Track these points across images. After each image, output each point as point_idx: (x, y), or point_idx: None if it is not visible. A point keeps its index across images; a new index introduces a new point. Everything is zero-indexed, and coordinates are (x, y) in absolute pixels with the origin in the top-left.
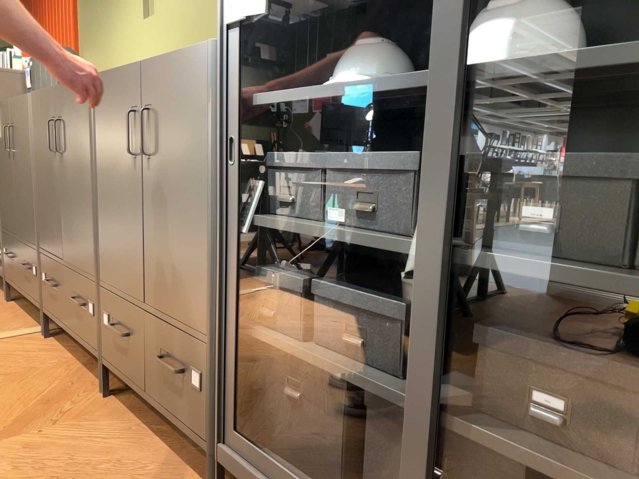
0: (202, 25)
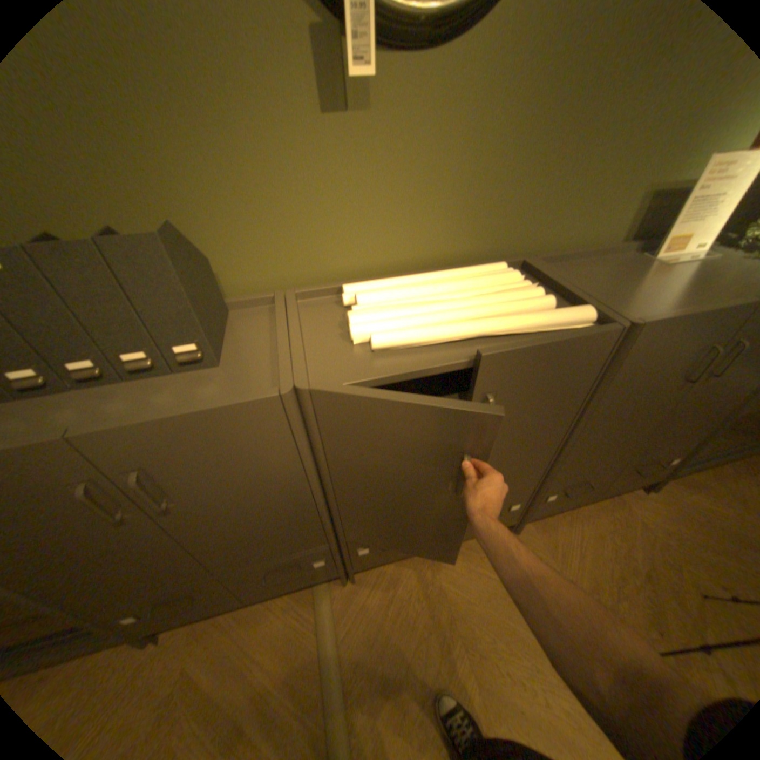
0: (526, 154)
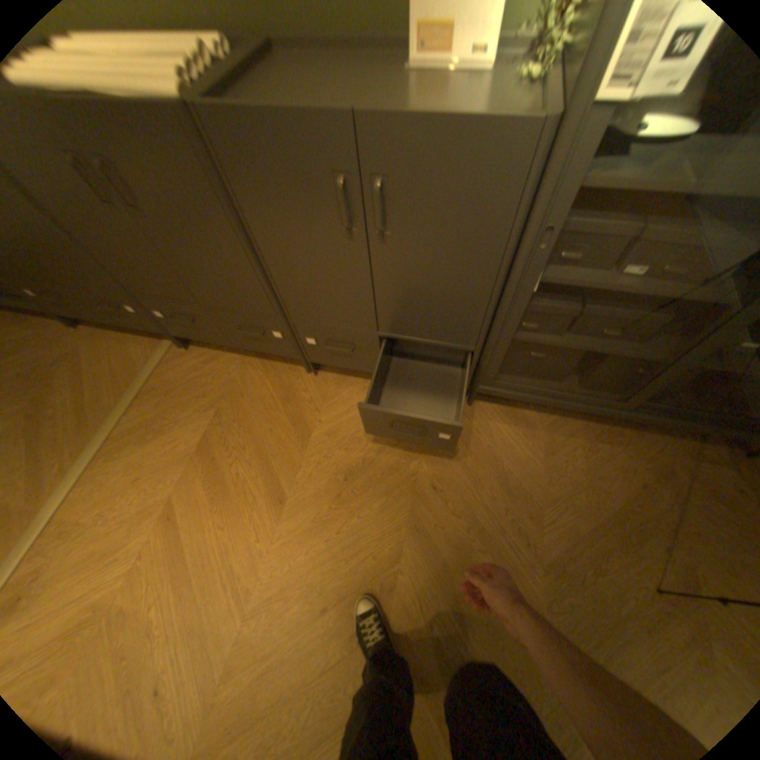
0: None
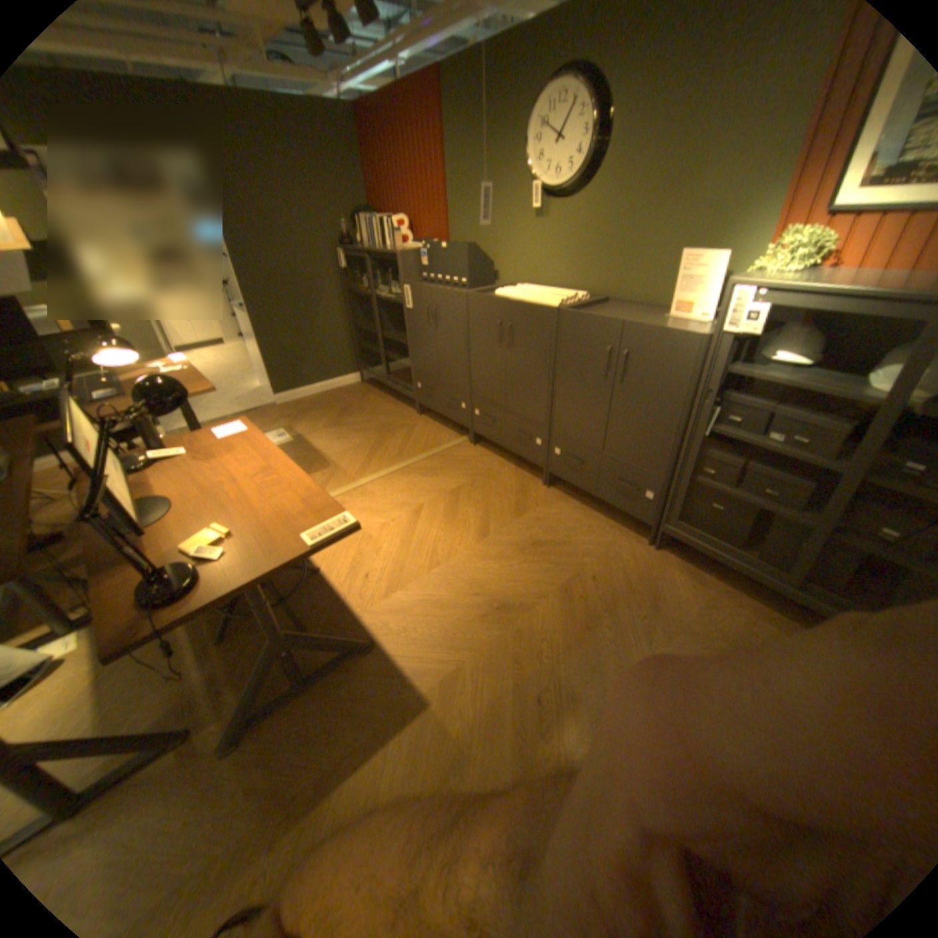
0: (612, 239)
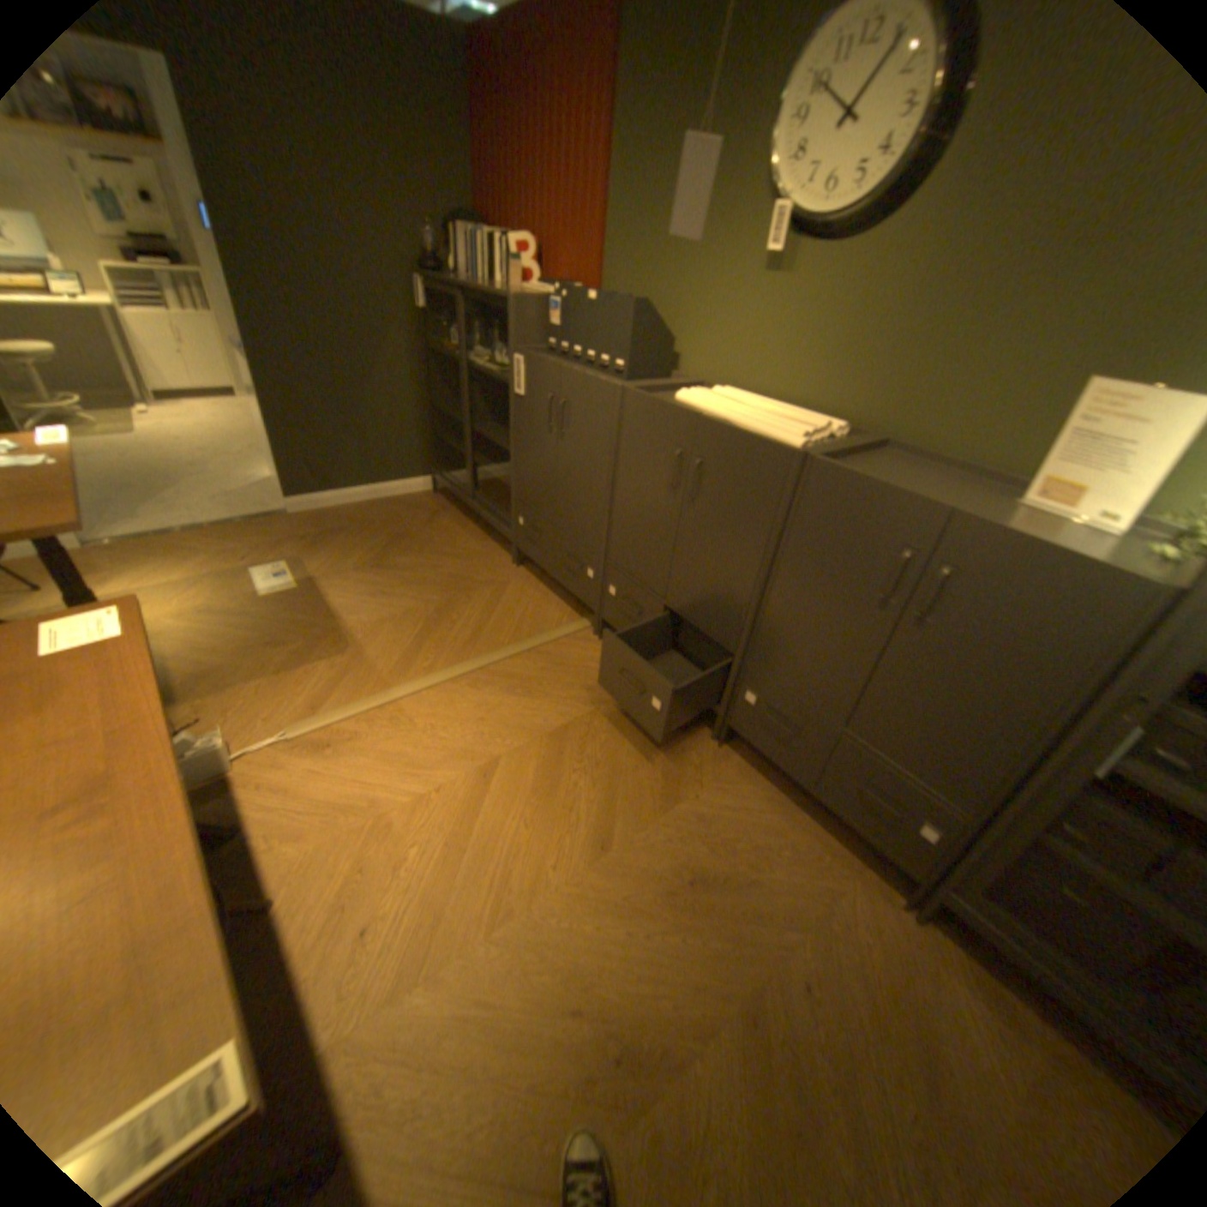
0: (902, 332)
